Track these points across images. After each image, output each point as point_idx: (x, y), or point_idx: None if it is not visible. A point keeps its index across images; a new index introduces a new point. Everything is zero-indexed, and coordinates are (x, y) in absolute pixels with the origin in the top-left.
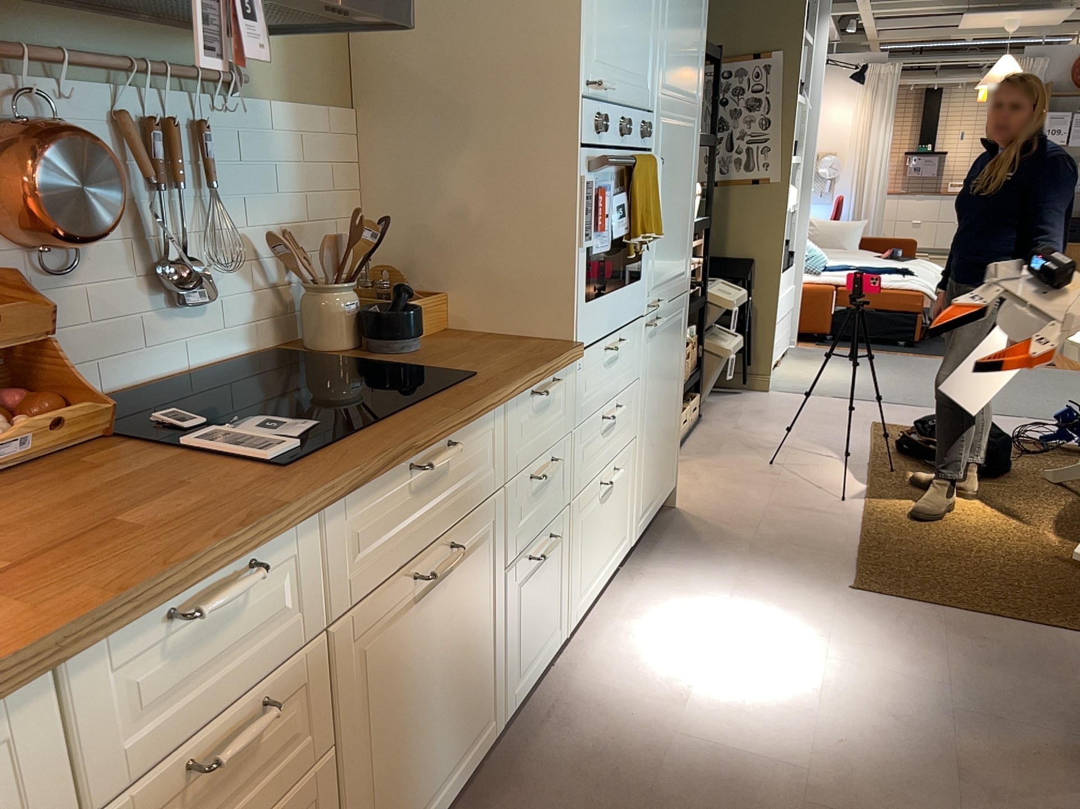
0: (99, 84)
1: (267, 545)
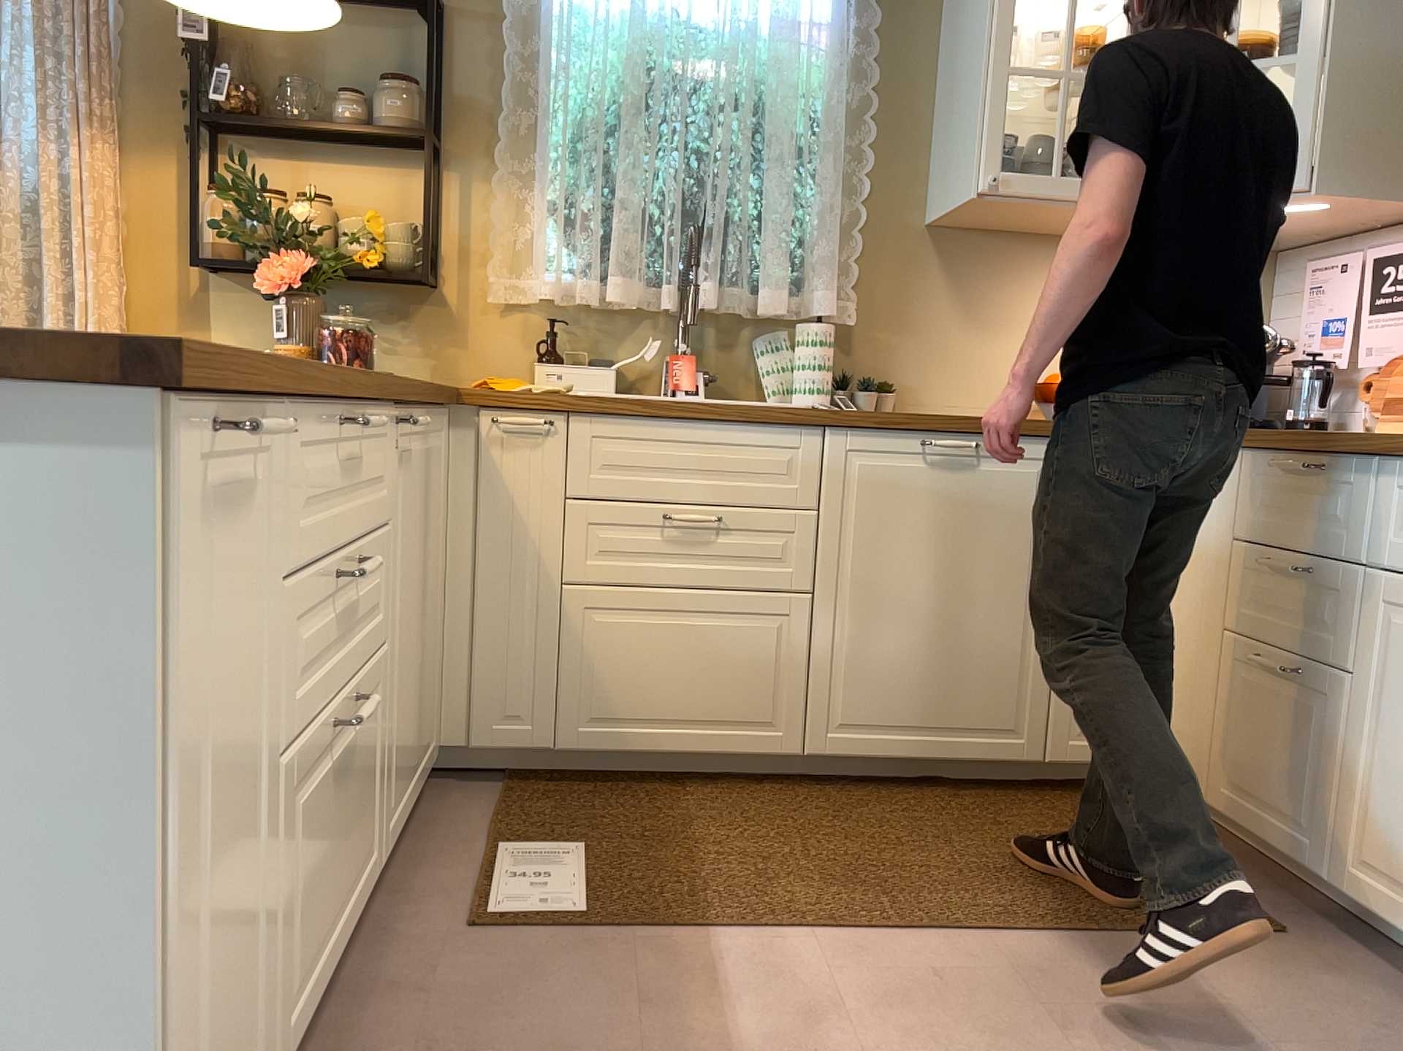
0: None
1: (1328, 456)
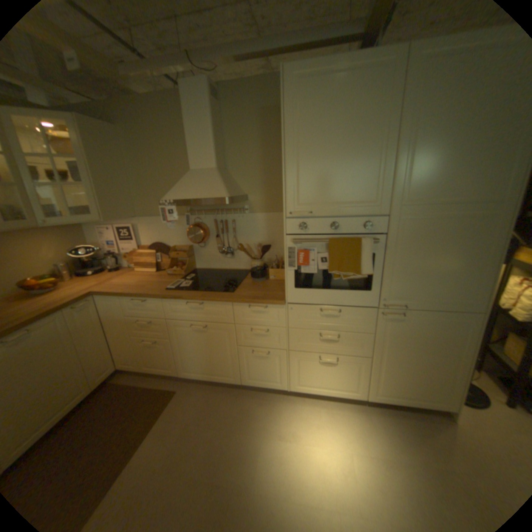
0: (213, 215)
1: (147, 299)
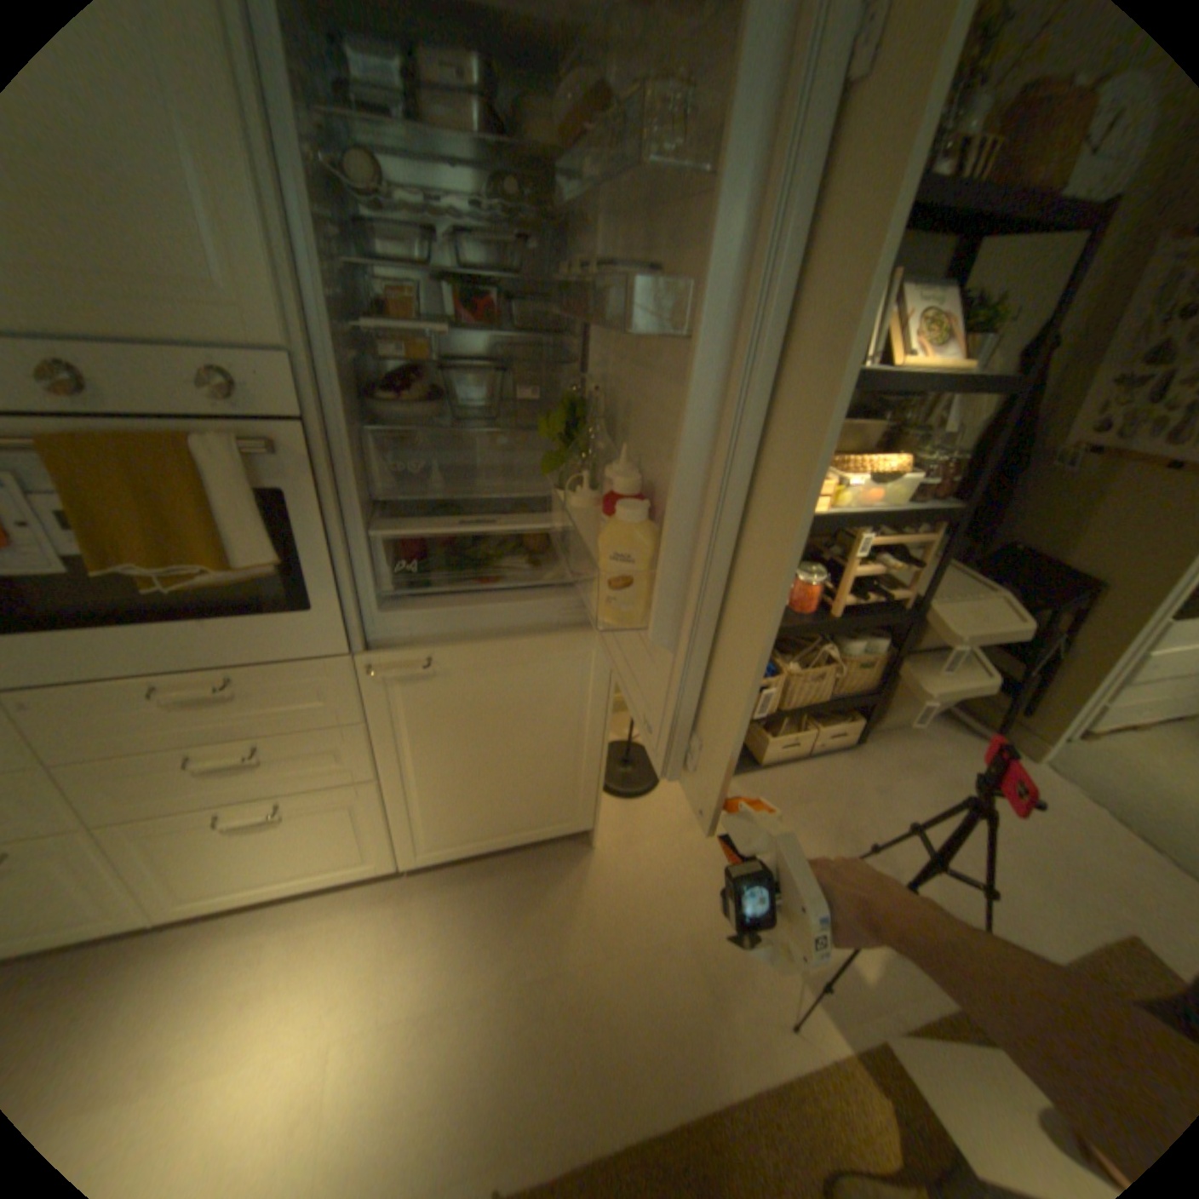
0: None
1: None
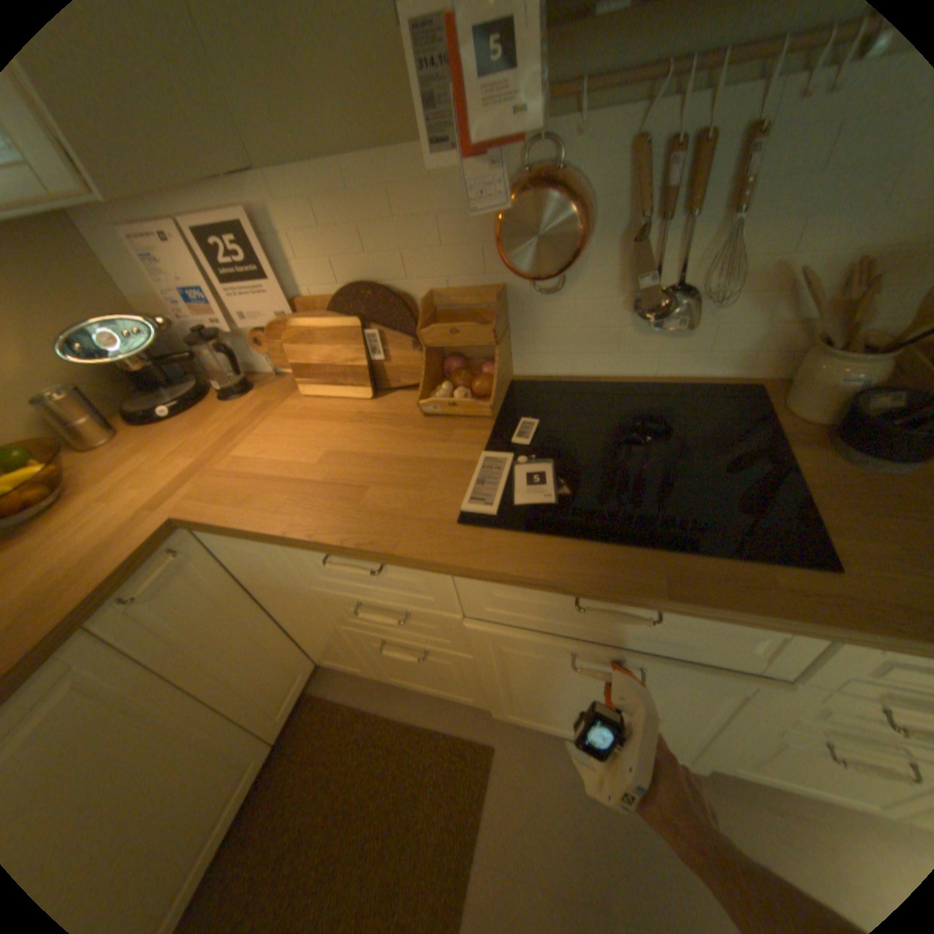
0: (632, 98)
1: (390, 562)
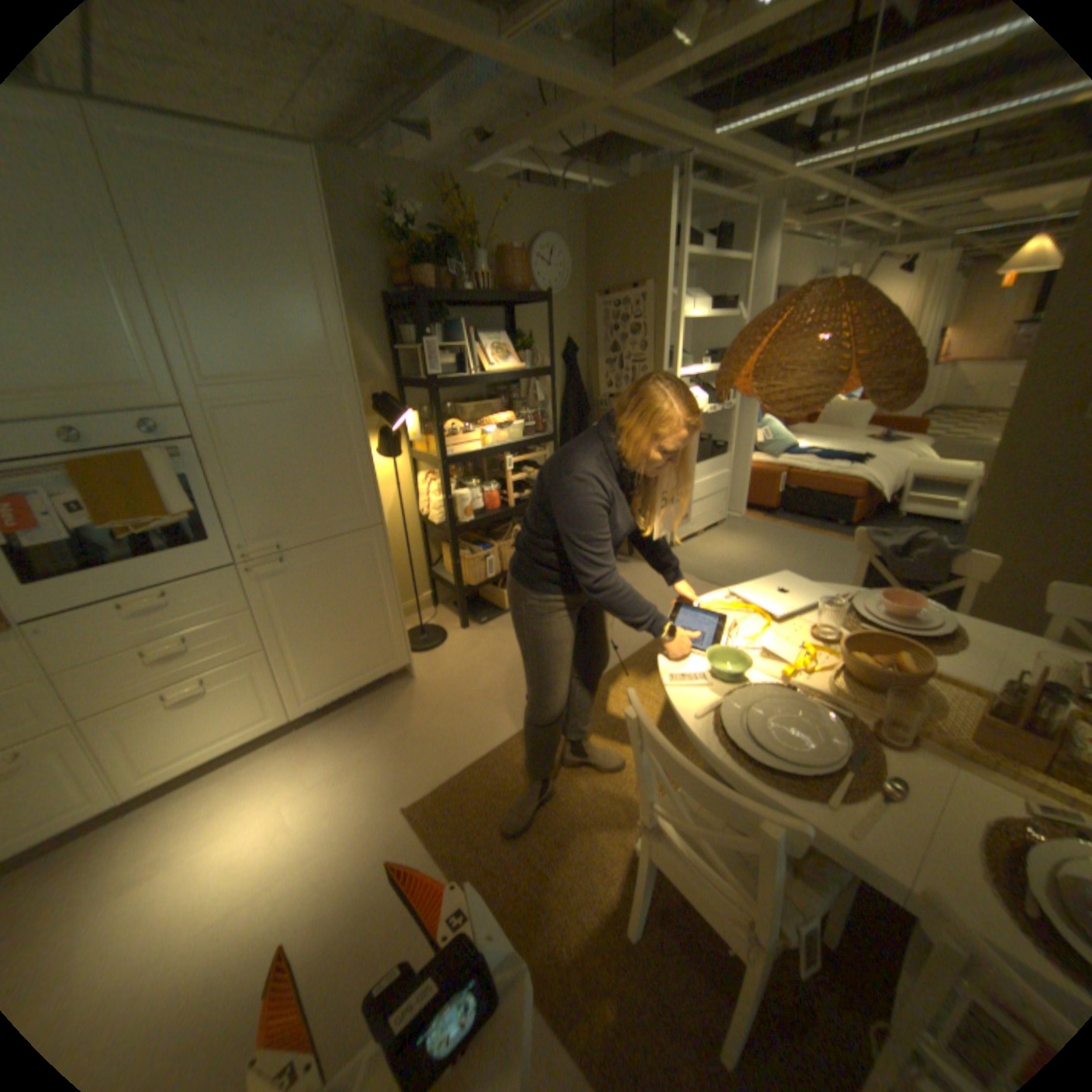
0: None
1: None
